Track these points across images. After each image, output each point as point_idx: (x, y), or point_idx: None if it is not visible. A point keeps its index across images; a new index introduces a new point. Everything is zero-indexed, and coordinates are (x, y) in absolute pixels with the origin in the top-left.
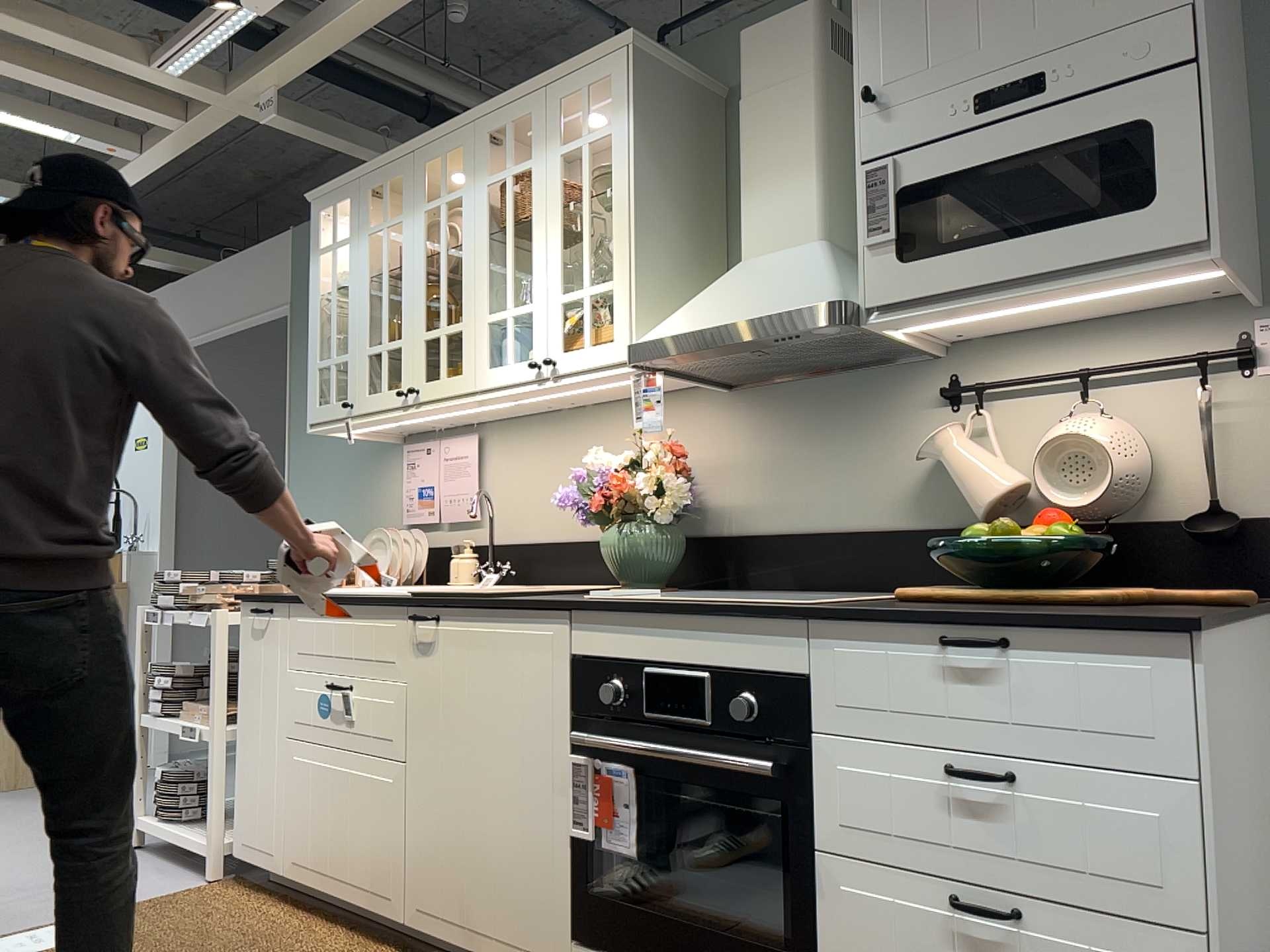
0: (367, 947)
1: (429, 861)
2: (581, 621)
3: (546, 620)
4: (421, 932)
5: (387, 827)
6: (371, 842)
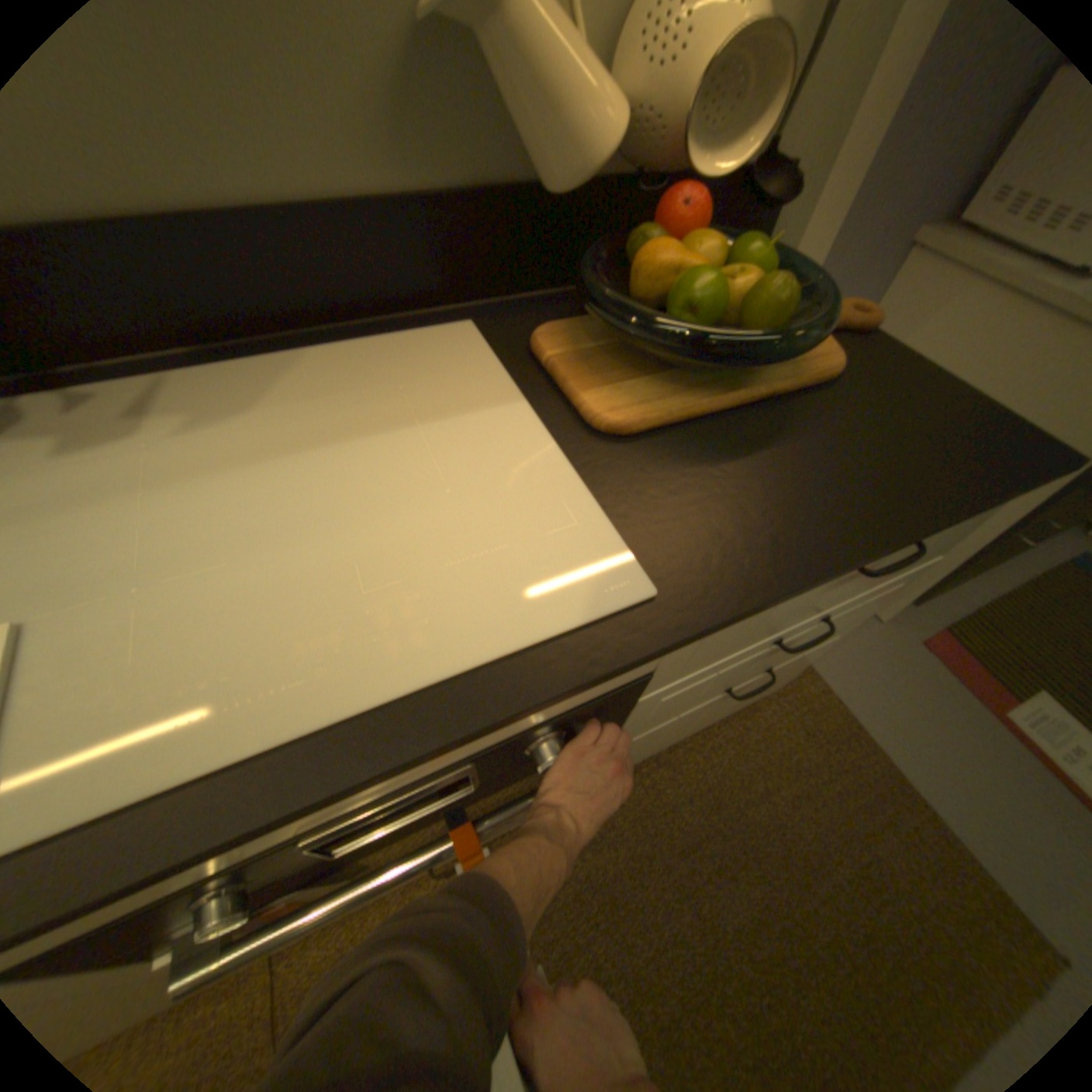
0: None
1: None
2: None
3: None
4: None
5: None
6: None
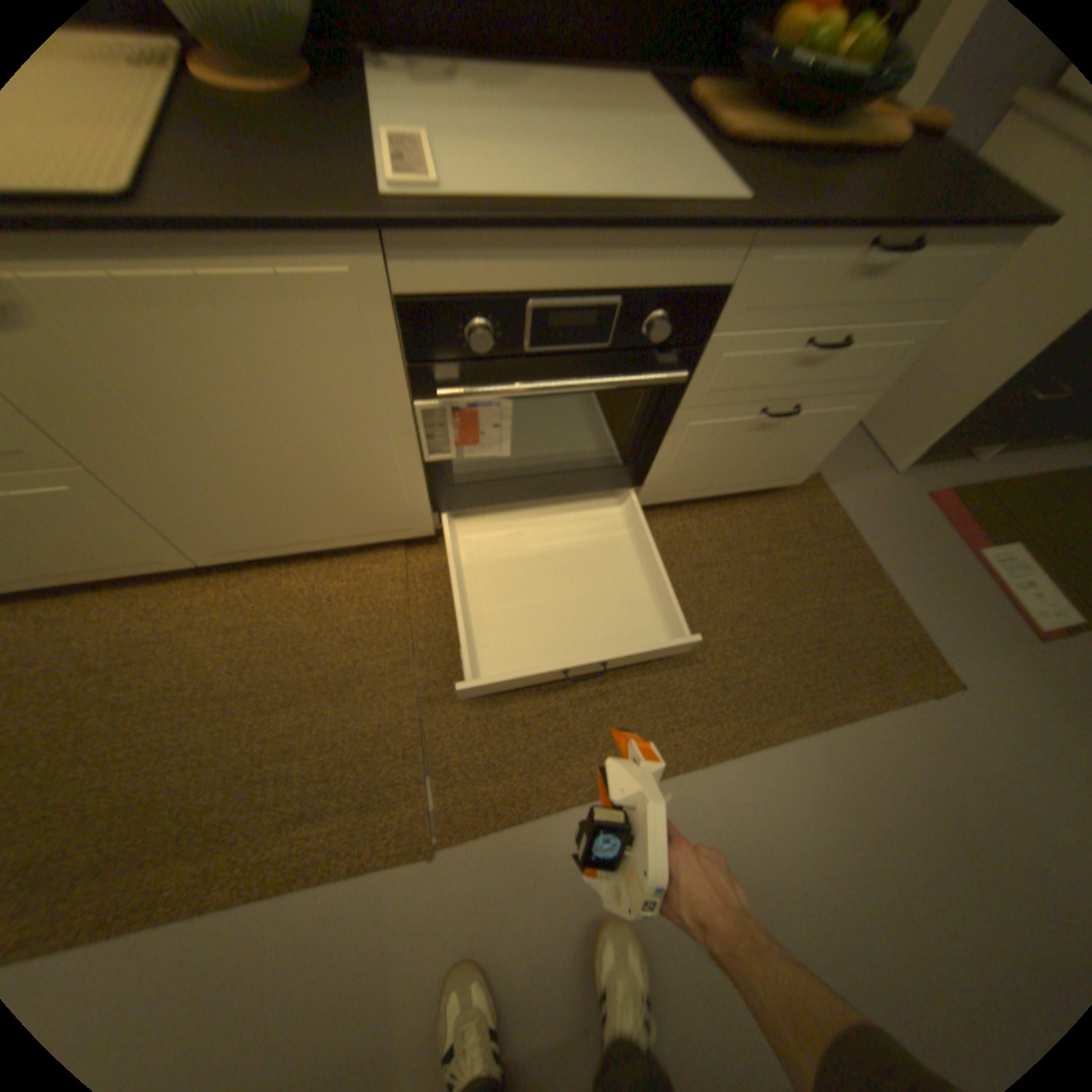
0: (155, 596)
1: (209, 527)
2: (408, 248)
3: (329, 250)
4: (228, 564)
5: (104, 525)
6: (83, 542)
